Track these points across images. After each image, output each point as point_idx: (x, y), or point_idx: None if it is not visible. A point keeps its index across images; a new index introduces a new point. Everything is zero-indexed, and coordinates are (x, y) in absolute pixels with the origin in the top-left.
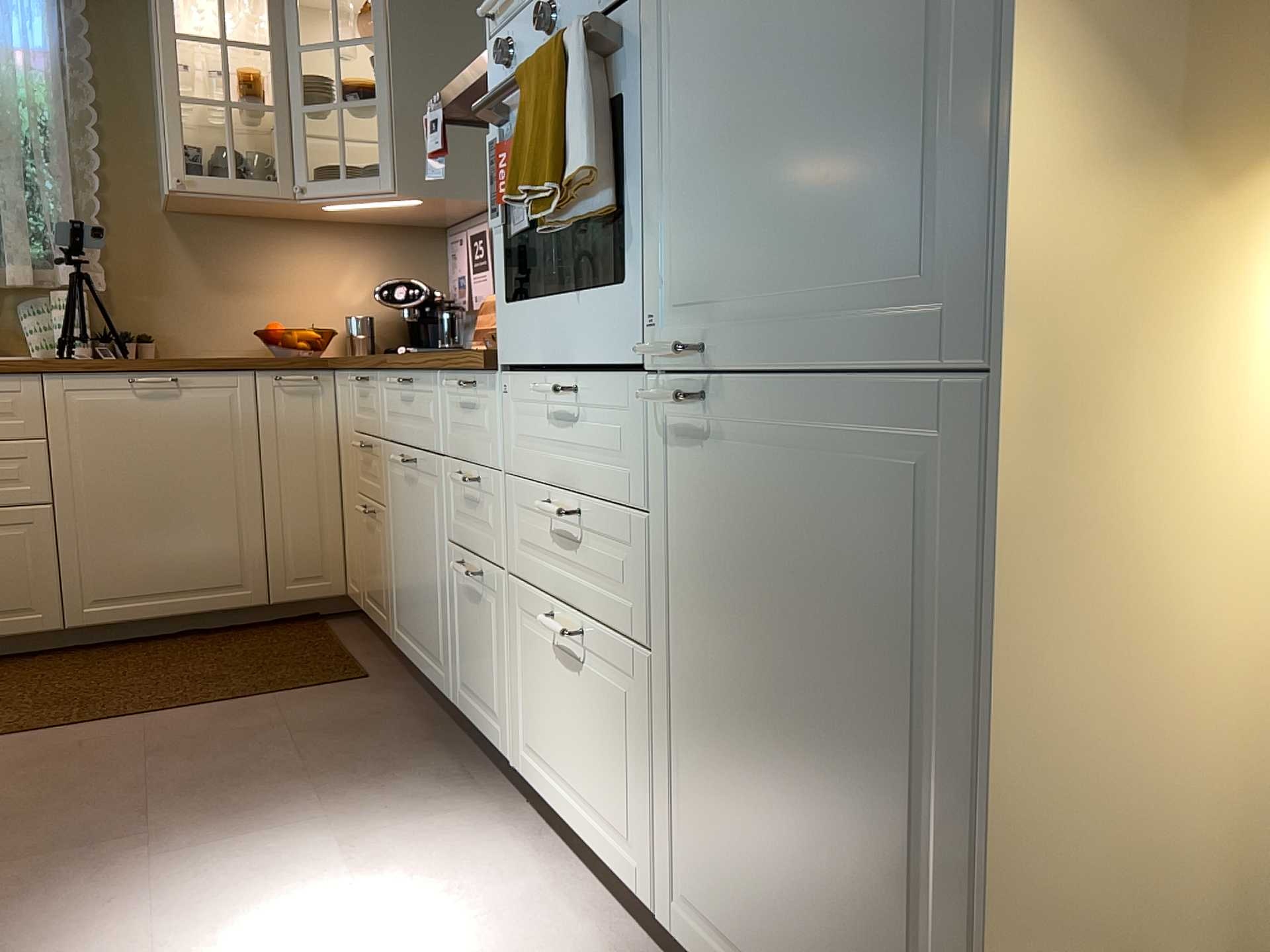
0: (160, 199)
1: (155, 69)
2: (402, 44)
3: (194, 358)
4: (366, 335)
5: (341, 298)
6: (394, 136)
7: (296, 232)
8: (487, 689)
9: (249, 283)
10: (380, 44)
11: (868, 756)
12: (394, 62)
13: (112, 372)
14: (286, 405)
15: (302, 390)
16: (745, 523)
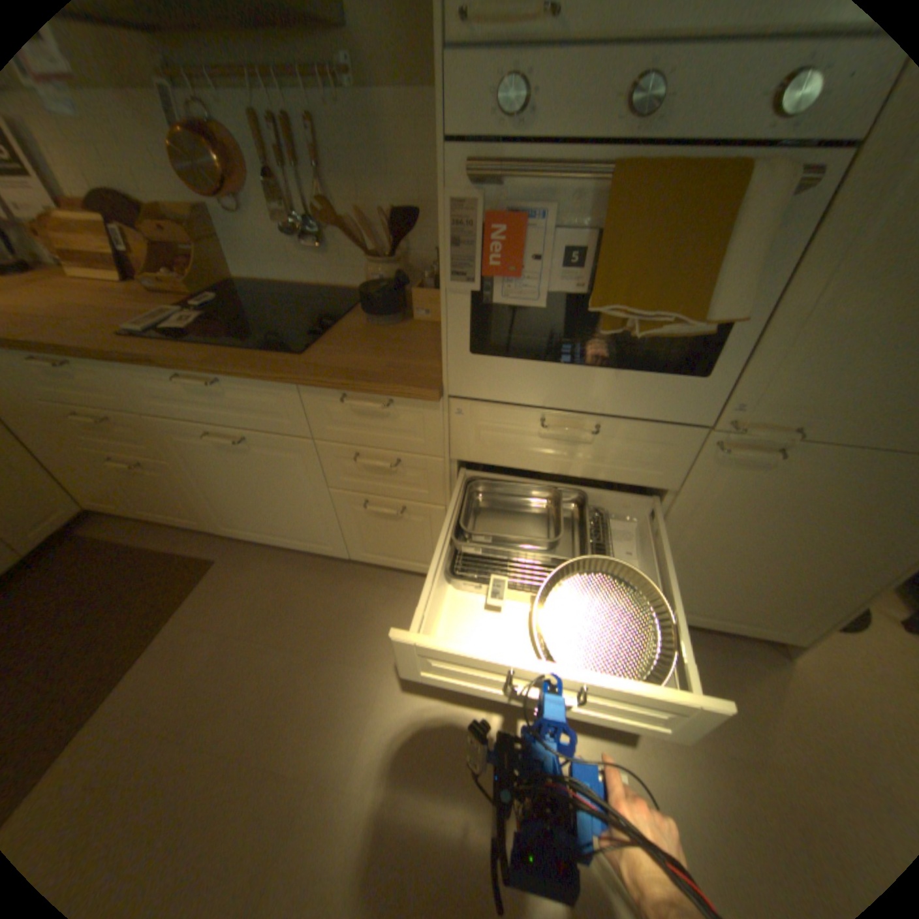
0: None
1: None
2: None
3: None
4: None
5: None
6: None
7: None
8: (409, 551)
9: None
10: None
11: (827, 562)
12: None
13: None
14: None
15: None
16: (779, 497)
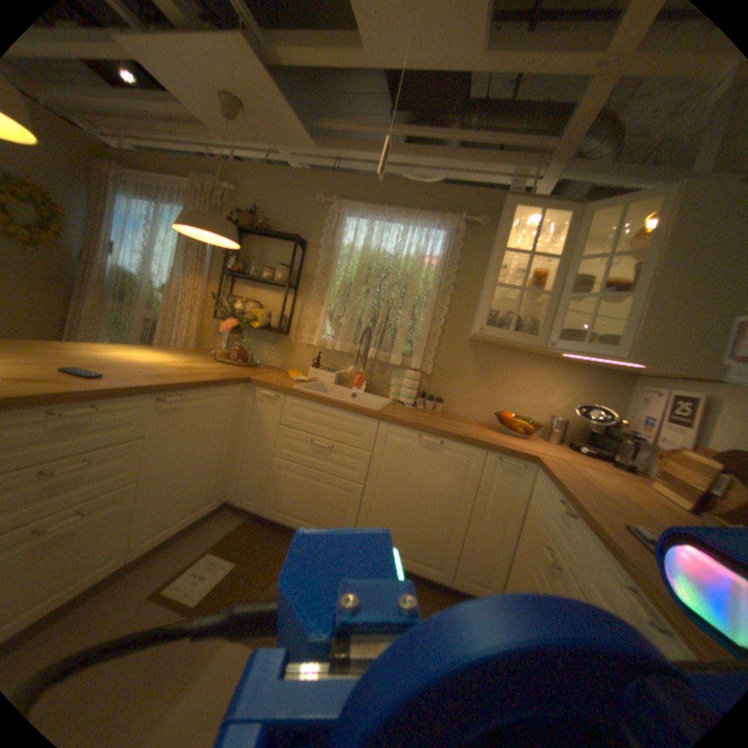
0: (469, 333)
1: (487, 268)
2: (675, 255)
3: (459, 416)
4: (561, 434)
5: (551, 404)
6: (643, 321)
7: (536, 362)
8: None
9: (500, 384)
10: (652, 255)
11: None
12: (660, 269)
13: (412, 429)
14: (501, 477)
15: (514, 471)
16: None
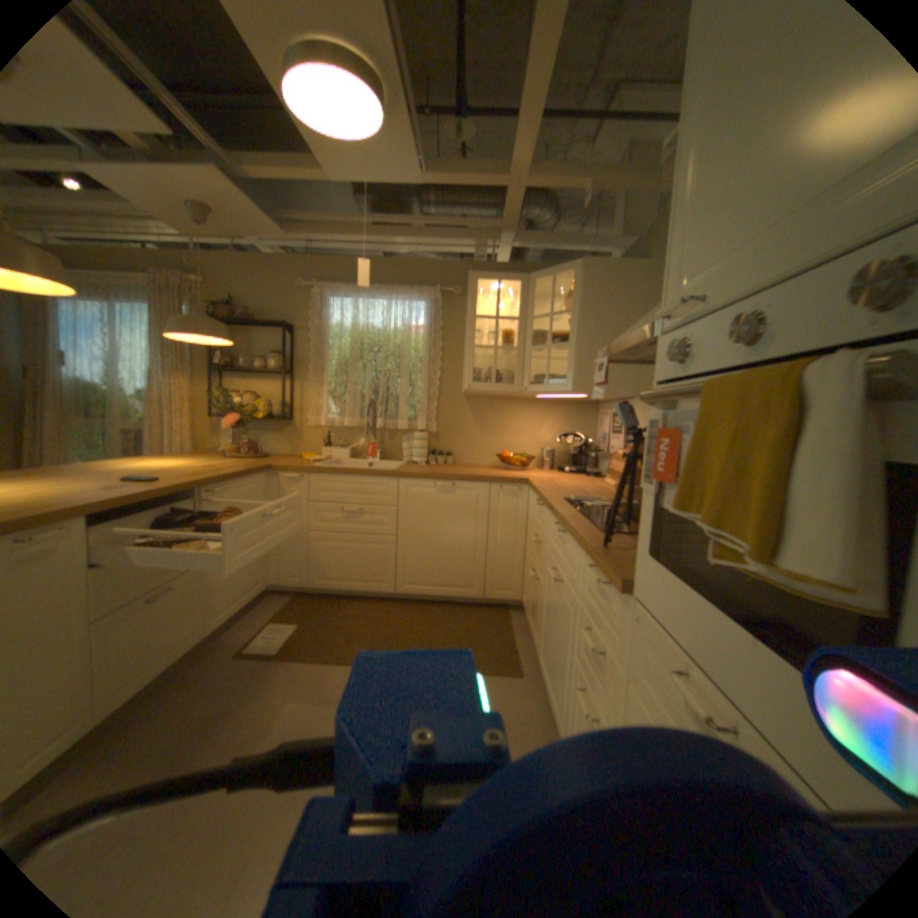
0: (462, 390)
1: (467, 331)
2: (586, 313)
3: (468, 464)
4: (549, 460)
5: (539, 438)
6: (576, 363)
7: (521, 406)
8: None
9: (497, 430)
10: (574, 313)
11: None
12: (581, 323)
13: (426, 479)
14: (503, 501)
15: (511, 494)
16: None
